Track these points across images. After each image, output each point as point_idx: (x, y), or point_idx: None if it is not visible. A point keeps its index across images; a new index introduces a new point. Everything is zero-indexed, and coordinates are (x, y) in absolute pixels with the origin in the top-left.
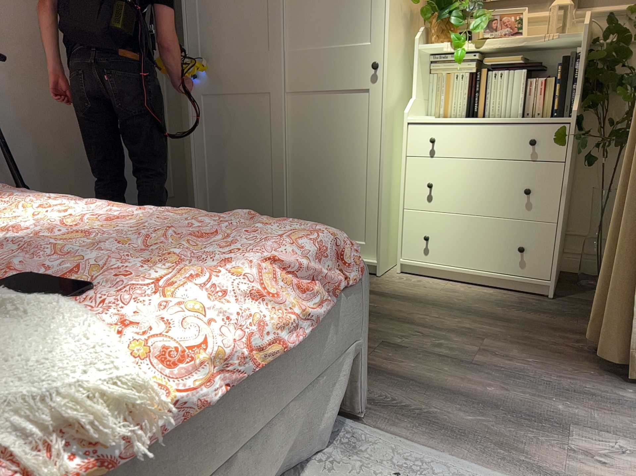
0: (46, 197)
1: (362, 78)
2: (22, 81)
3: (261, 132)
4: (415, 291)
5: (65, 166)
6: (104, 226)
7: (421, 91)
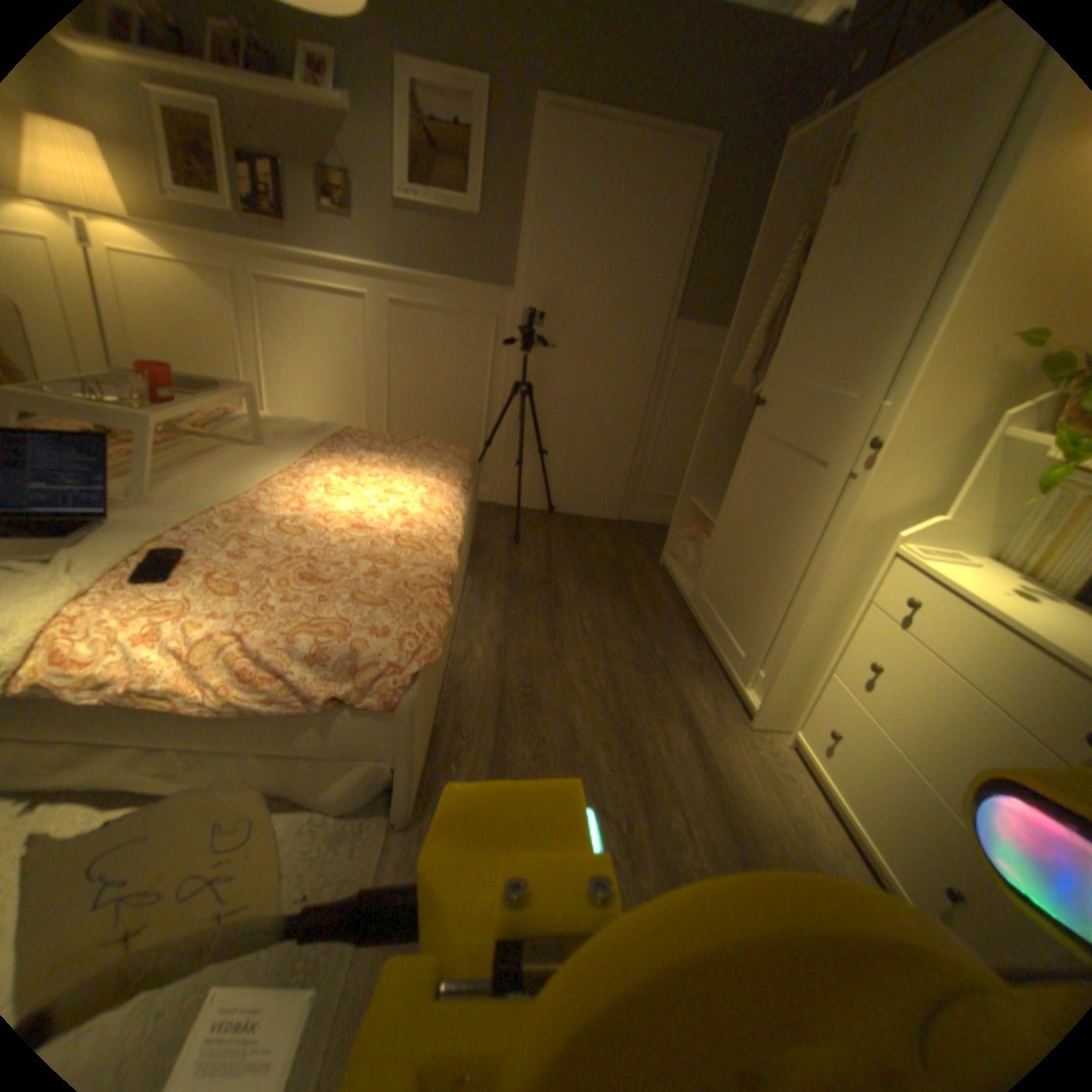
0: (432, 478)
1: (858, 454)
2: (578, 360)
3: (738, 475)
4: (754, 784)
5: (591, 442)
6: (337, 528)
7: (990, 509)
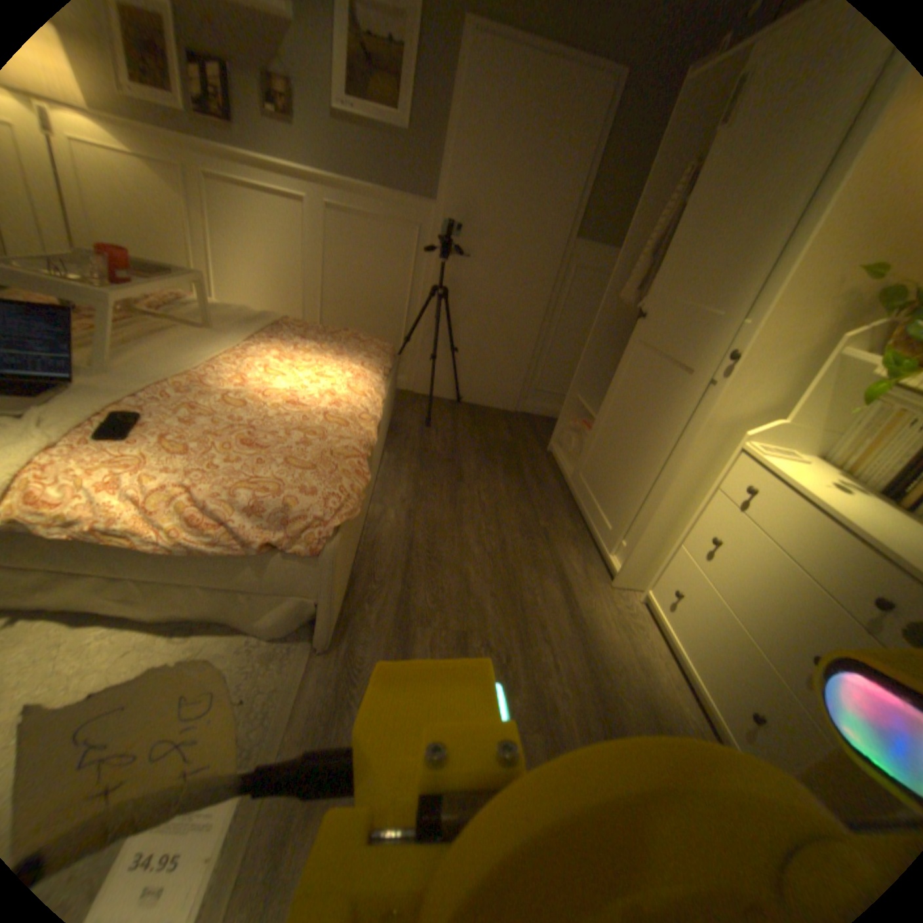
0: (357, 365)
1: (719, 364)
2: (489, 269)
3: (618, 377)
4: (611, 630)
5: (496, 342)
6: (274, 402)
7: (822, 416)
